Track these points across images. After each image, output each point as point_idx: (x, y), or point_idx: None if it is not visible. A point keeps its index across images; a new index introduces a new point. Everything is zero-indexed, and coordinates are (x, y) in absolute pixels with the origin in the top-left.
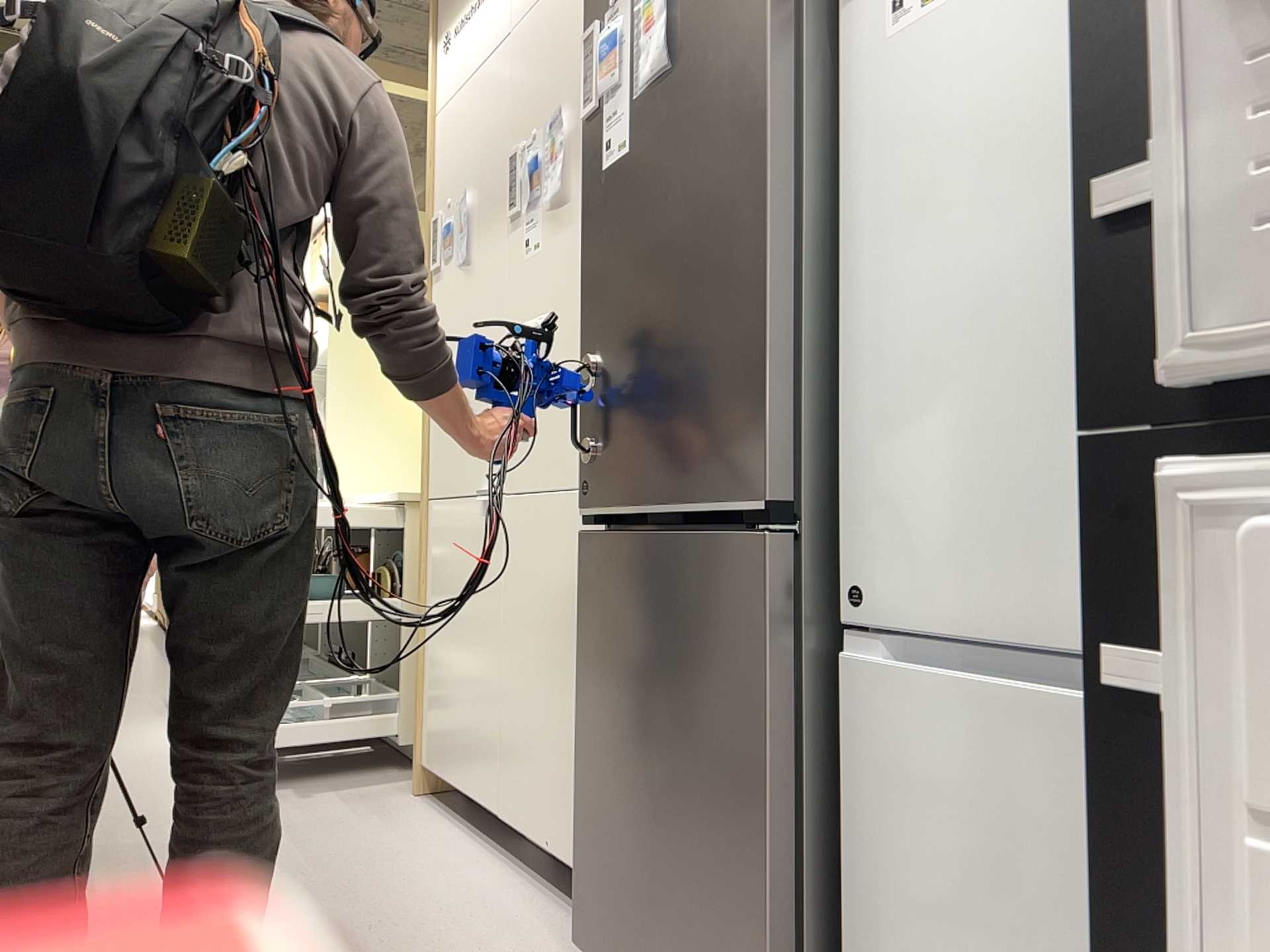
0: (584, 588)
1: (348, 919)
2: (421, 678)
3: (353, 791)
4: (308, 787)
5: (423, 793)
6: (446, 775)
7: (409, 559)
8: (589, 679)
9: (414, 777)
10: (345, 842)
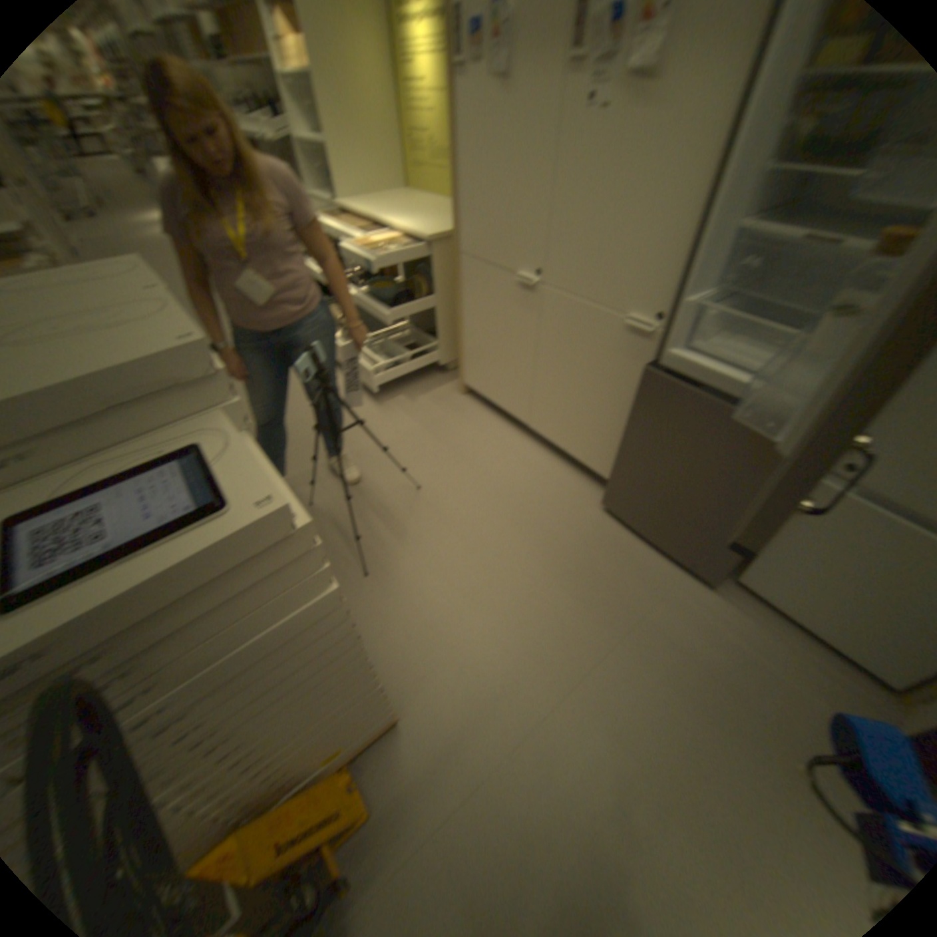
0: (646, 391)
1: (497, 487)
2: (464, 346)
3: (434, 393)
4: (412, 392)
5: (467, 392)
6: (487, 394)
7: (439, 273)
8: (640, 429)
9: (462, 386)
10: (458, 433)
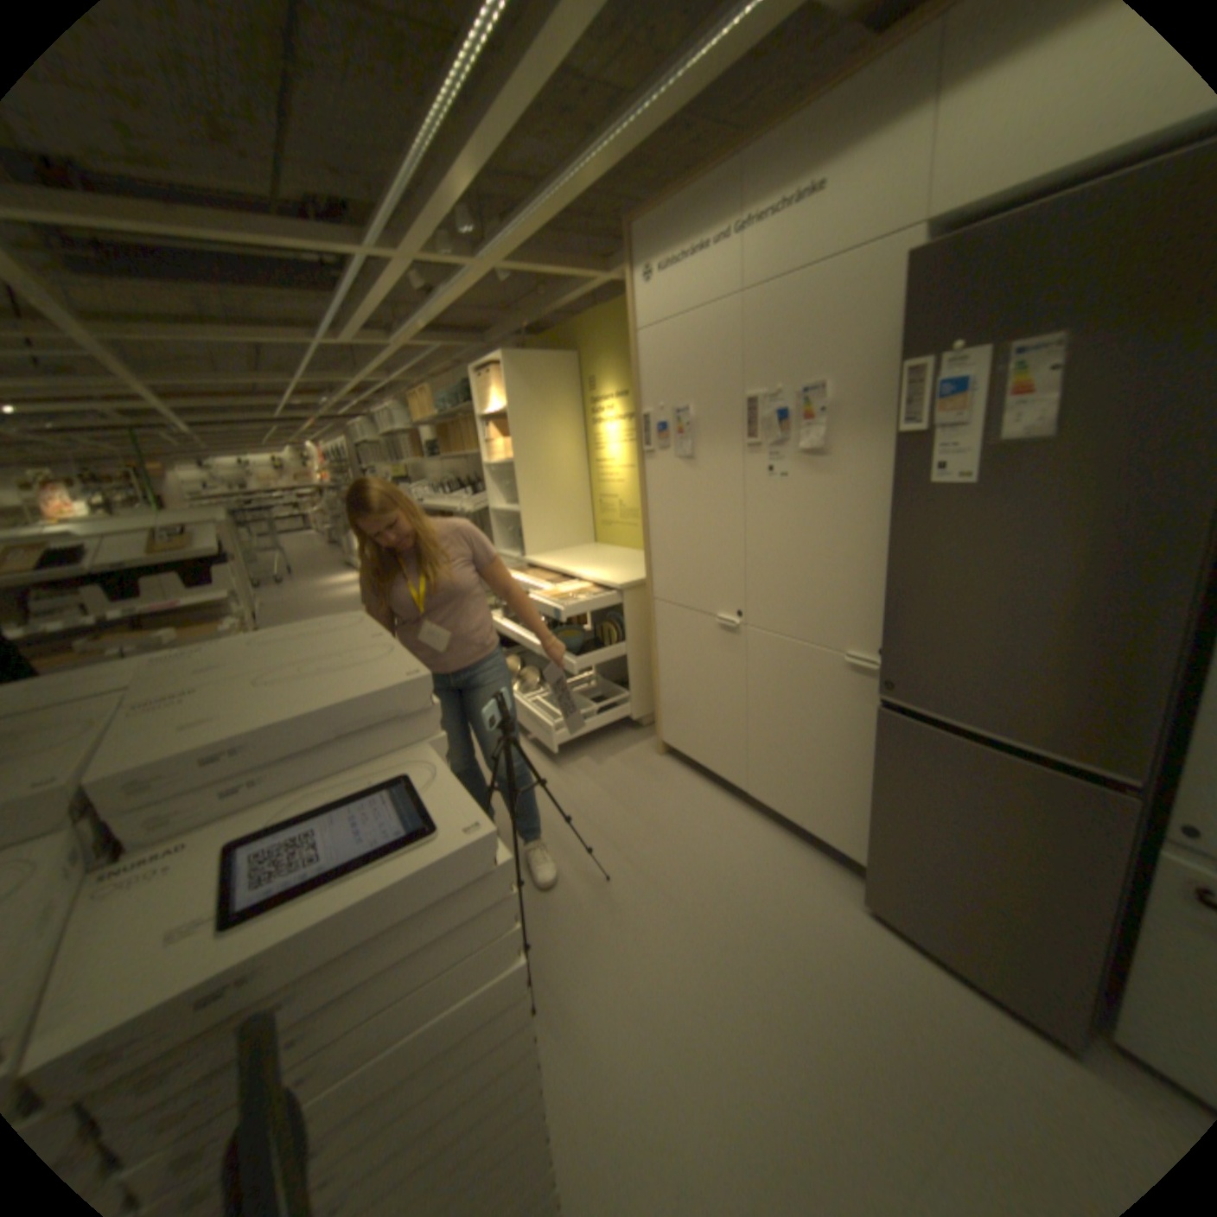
0: (885, 740)
1: (711, 881)
2: (658, 697)
3: (622, 755)
4: (595, 754)
5: (663, 753)
6: (689, 754)
7: (629, 621)
8: (890, 791)
9: (657, 746)
10: (654, 806)
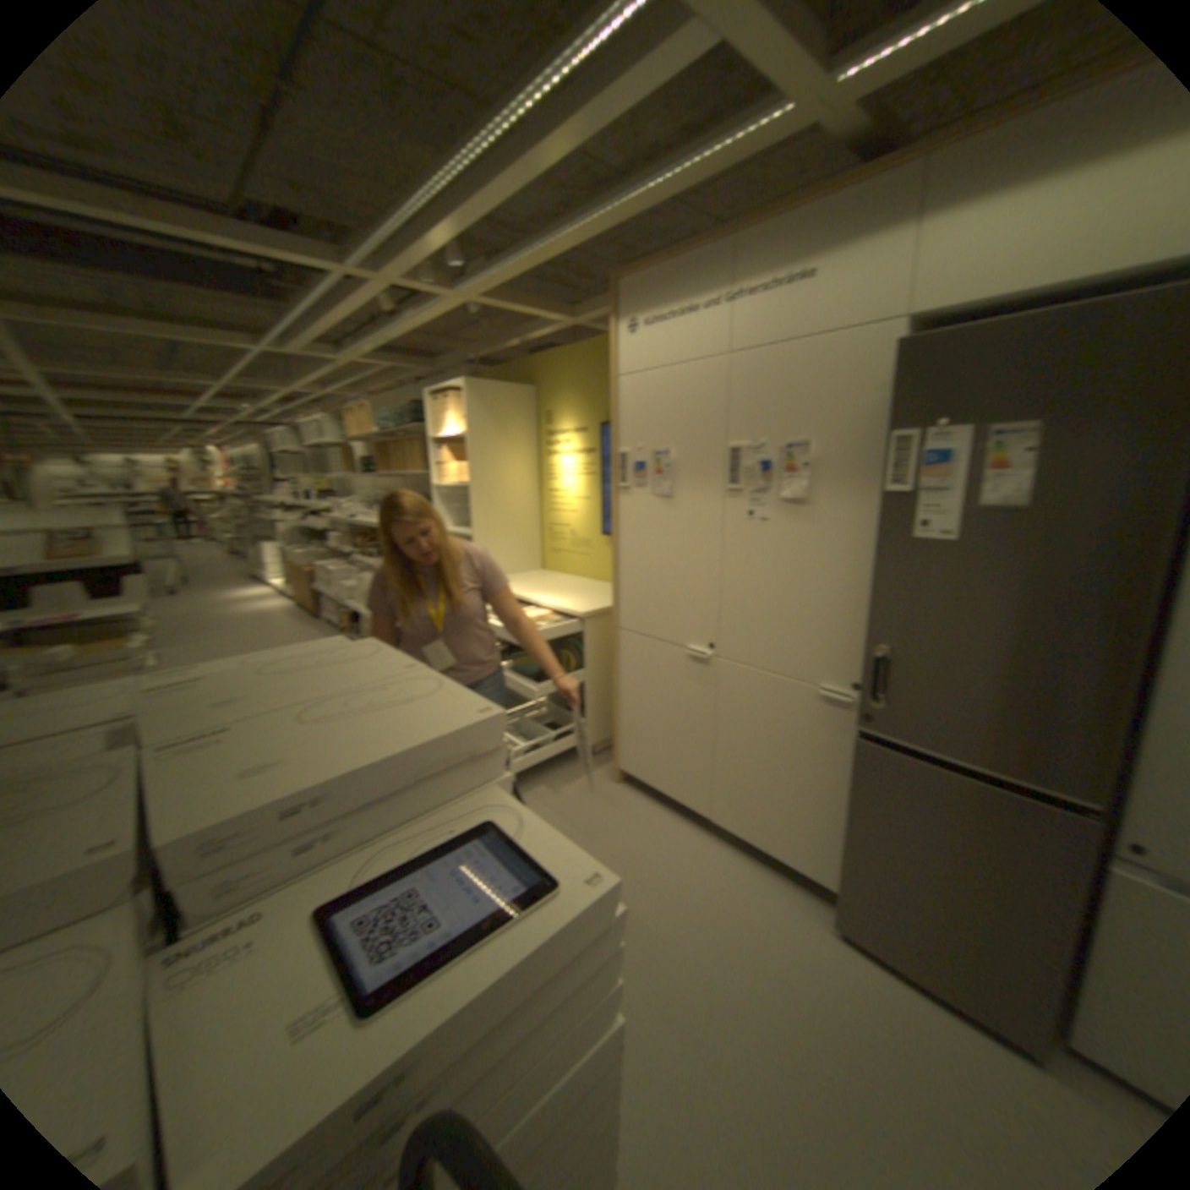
0: (864, 769)
1: (687, 912)
2: (620, 725)
3: (581, 784)
4: (553, 782)
5: (622, 781)
6: (651, 782)
7: (591, 648)
8: (867, 817)
9: (616, 774)
10: (620, 836)
